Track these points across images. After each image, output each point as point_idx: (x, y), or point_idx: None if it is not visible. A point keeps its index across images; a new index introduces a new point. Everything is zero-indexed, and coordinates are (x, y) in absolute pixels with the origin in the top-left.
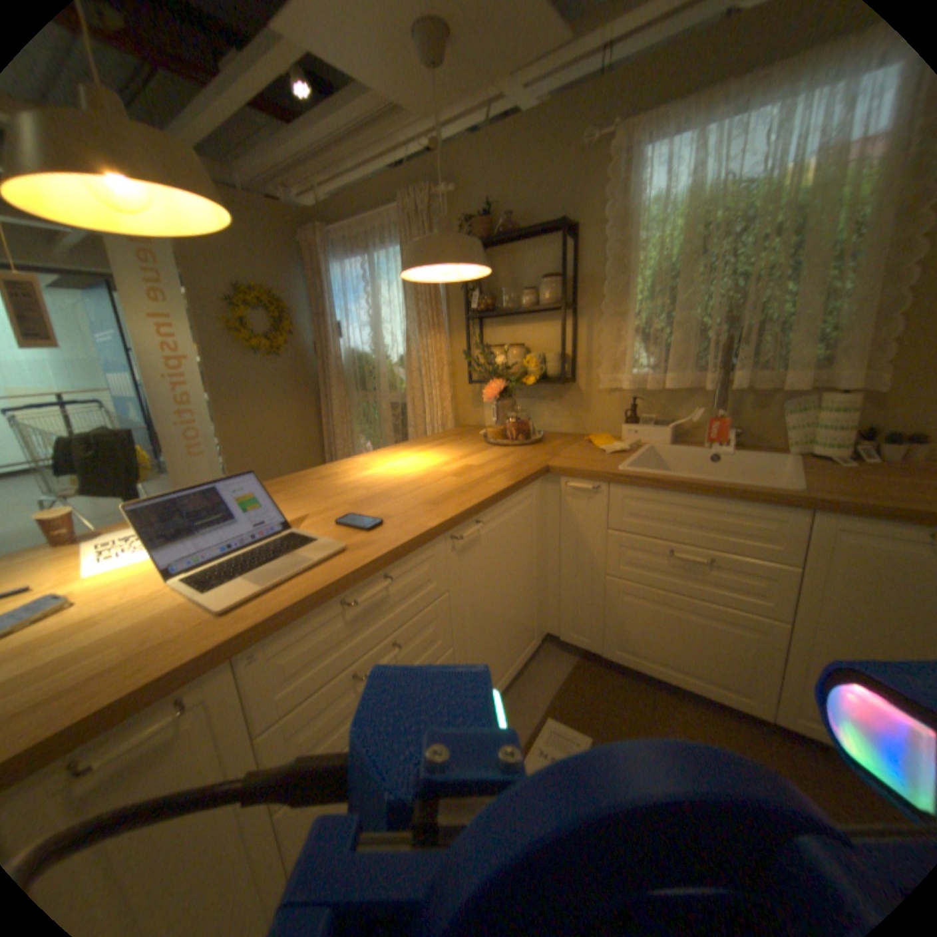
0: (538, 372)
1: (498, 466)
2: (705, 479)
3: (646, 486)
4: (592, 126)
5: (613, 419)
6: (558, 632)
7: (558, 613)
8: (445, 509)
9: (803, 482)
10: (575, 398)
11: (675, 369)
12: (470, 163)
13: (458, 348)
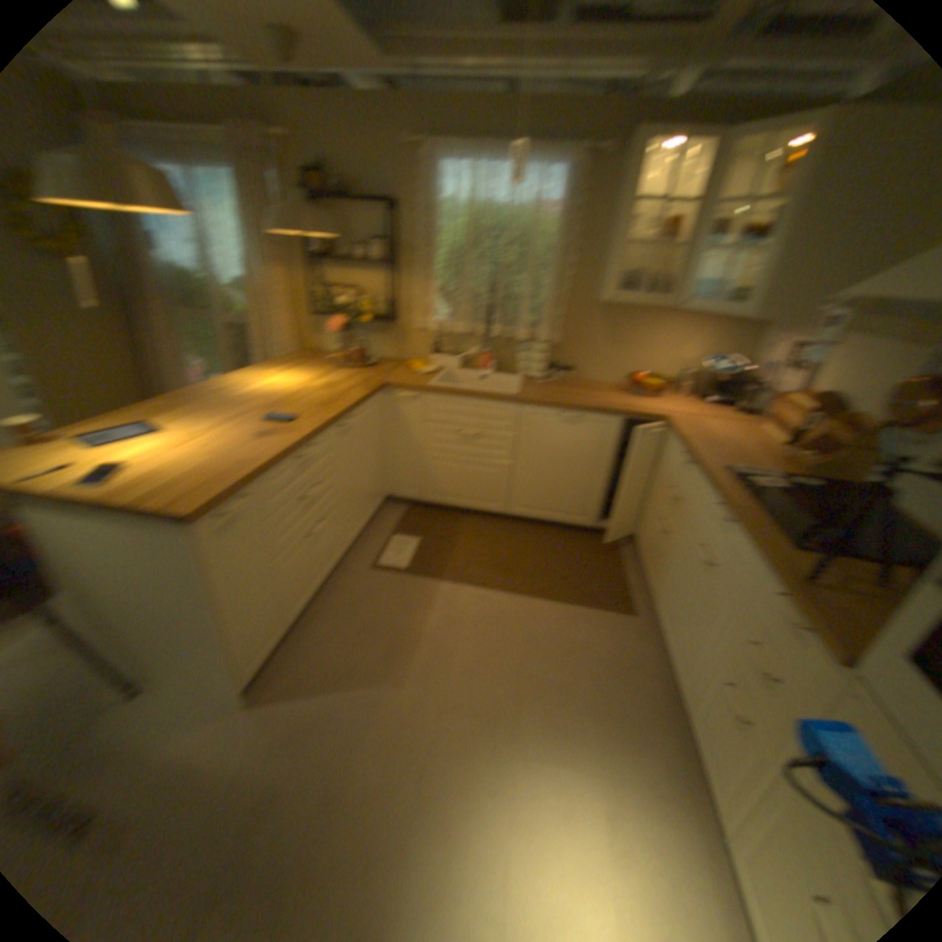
0: (375, 312)
1: (355, 381)
2: (476, 389)
3: (447, 394)
4: (407, 127)
5: (427, 349)
6: (397, 490)
7: (397, 478)
8: (335, 408)
9: (519, 390)
10: (401, 332)
11: (463, 320)
12: (305, 115)
13: (300, 279)
